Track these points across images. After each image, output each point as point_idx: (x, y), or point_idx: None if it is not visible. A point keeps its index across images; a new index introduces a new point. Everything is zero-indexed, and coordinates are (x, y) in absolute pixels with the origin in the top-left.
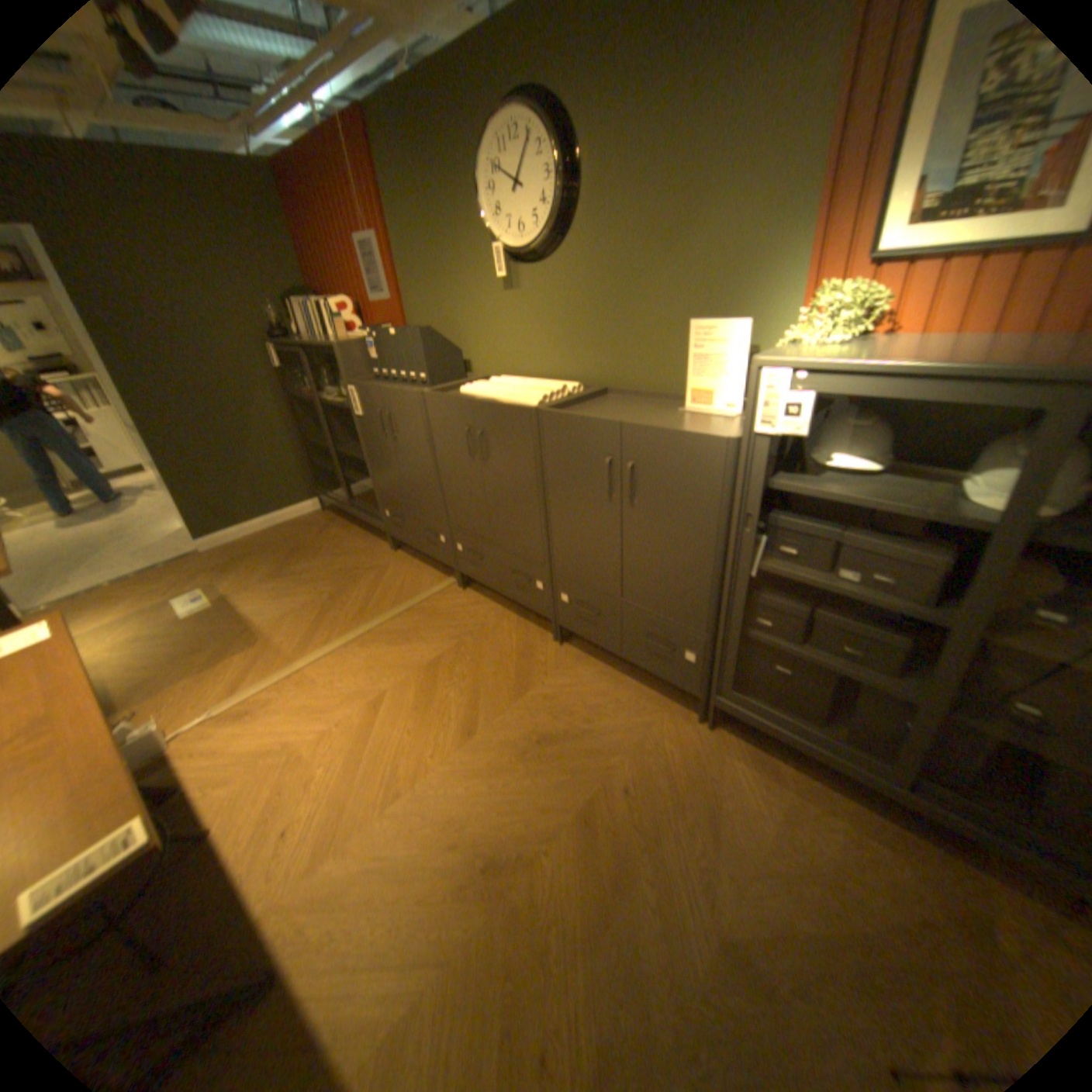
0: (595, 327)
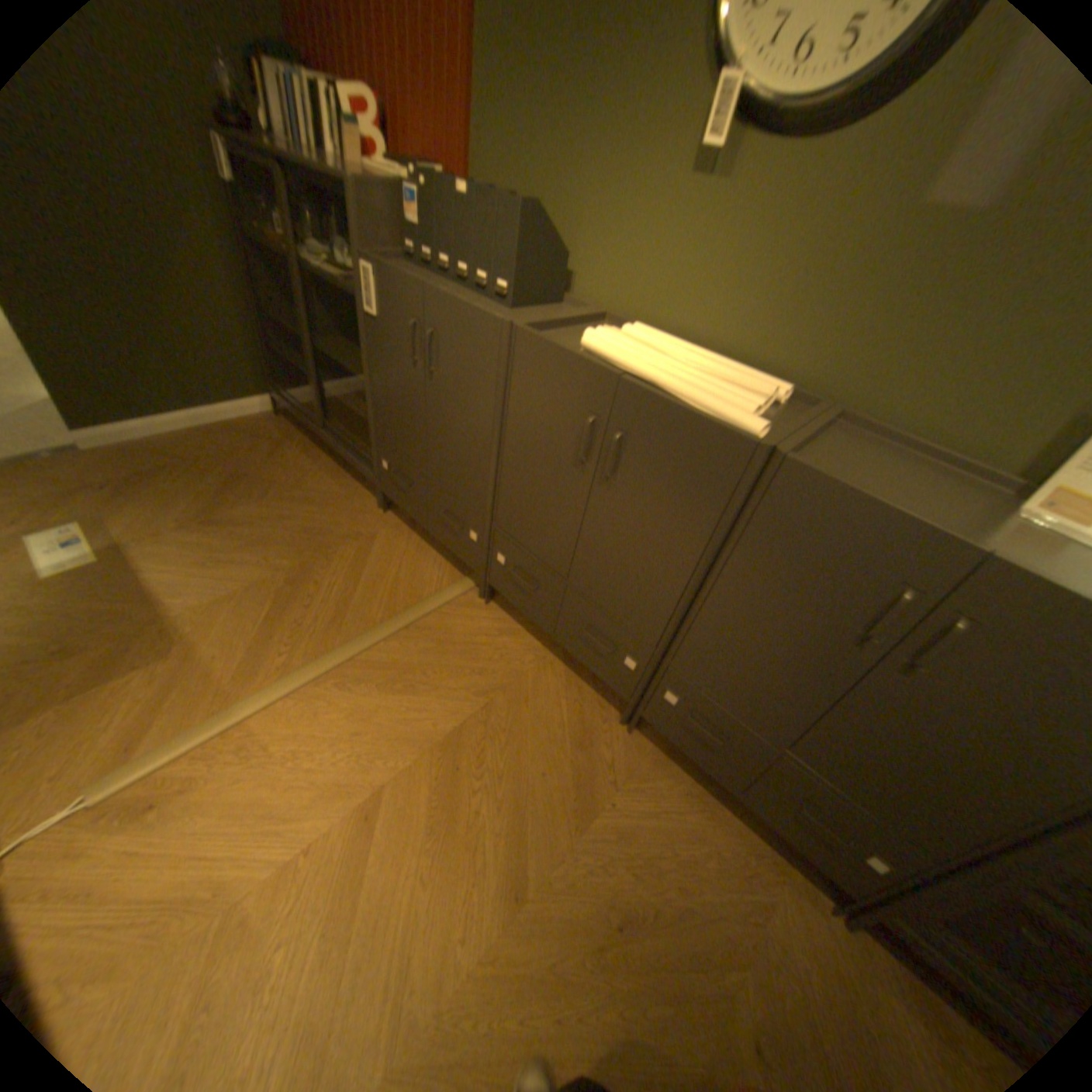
0: (864, 299)
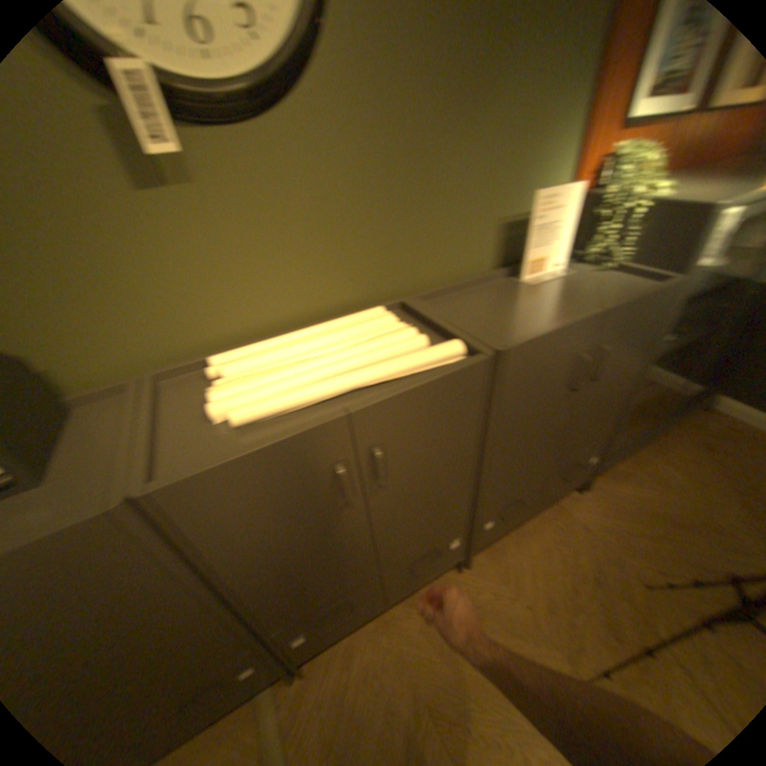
0: (379, 225)
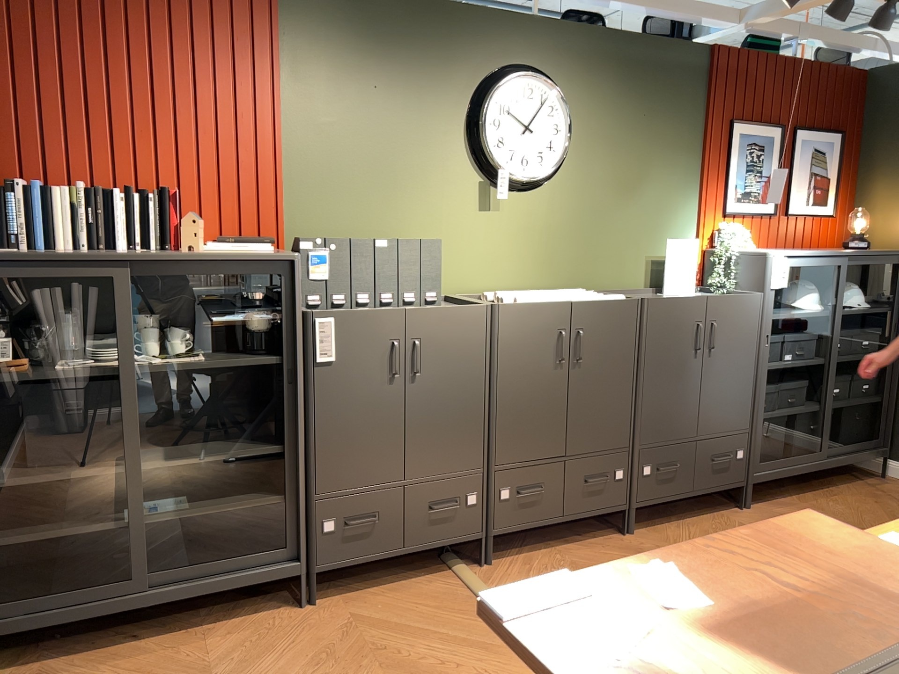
0: (574, 245)
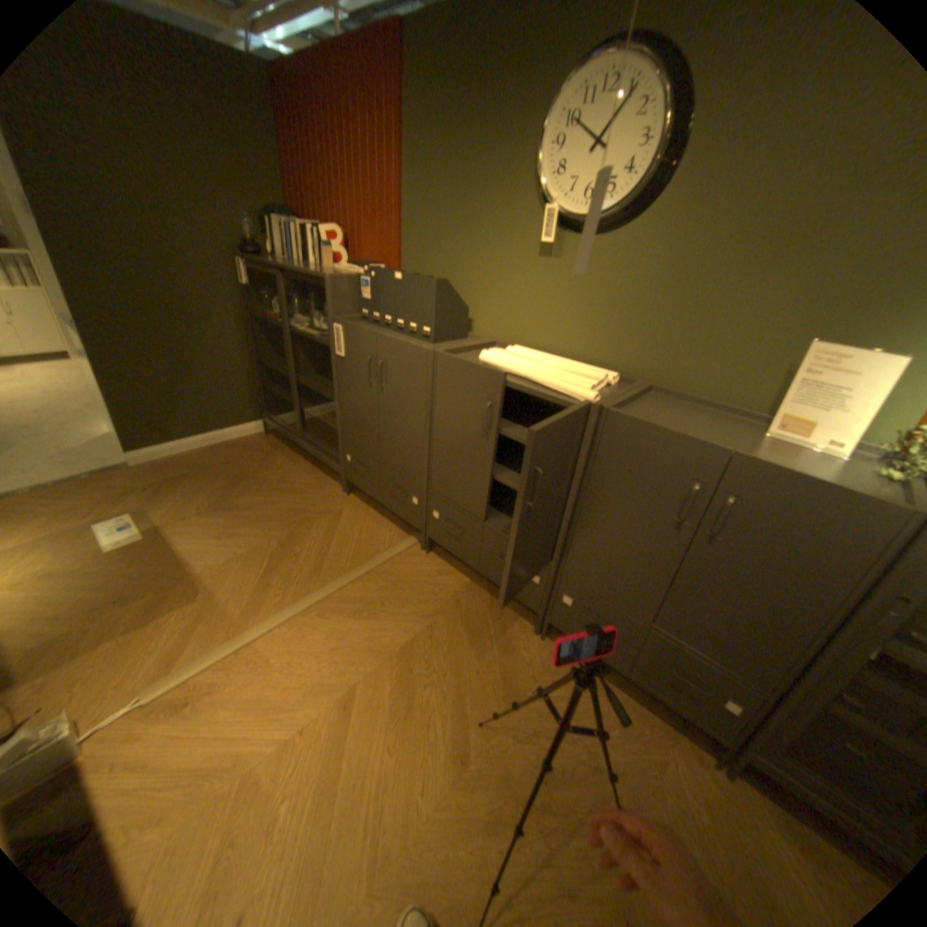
0: (652, 318)
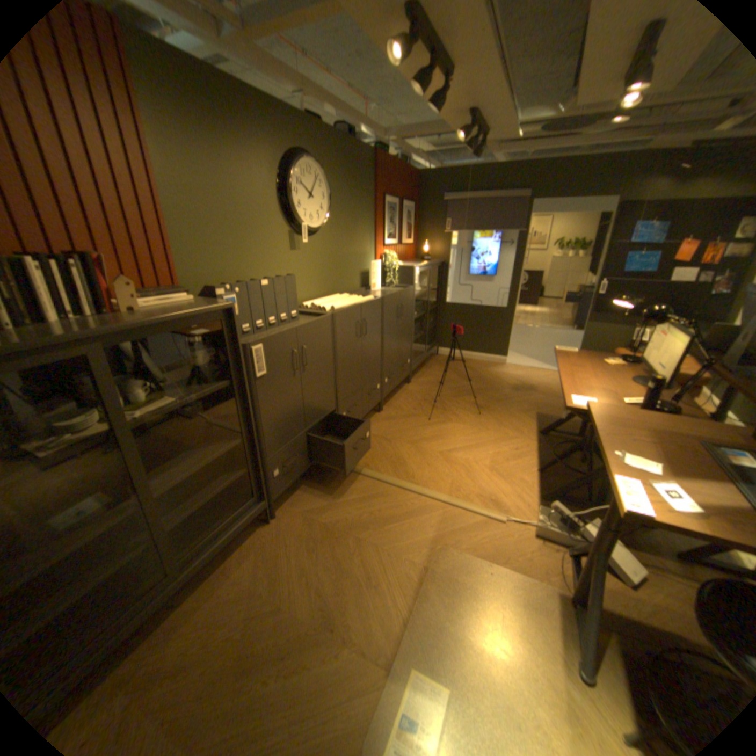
0: (333, 268)
